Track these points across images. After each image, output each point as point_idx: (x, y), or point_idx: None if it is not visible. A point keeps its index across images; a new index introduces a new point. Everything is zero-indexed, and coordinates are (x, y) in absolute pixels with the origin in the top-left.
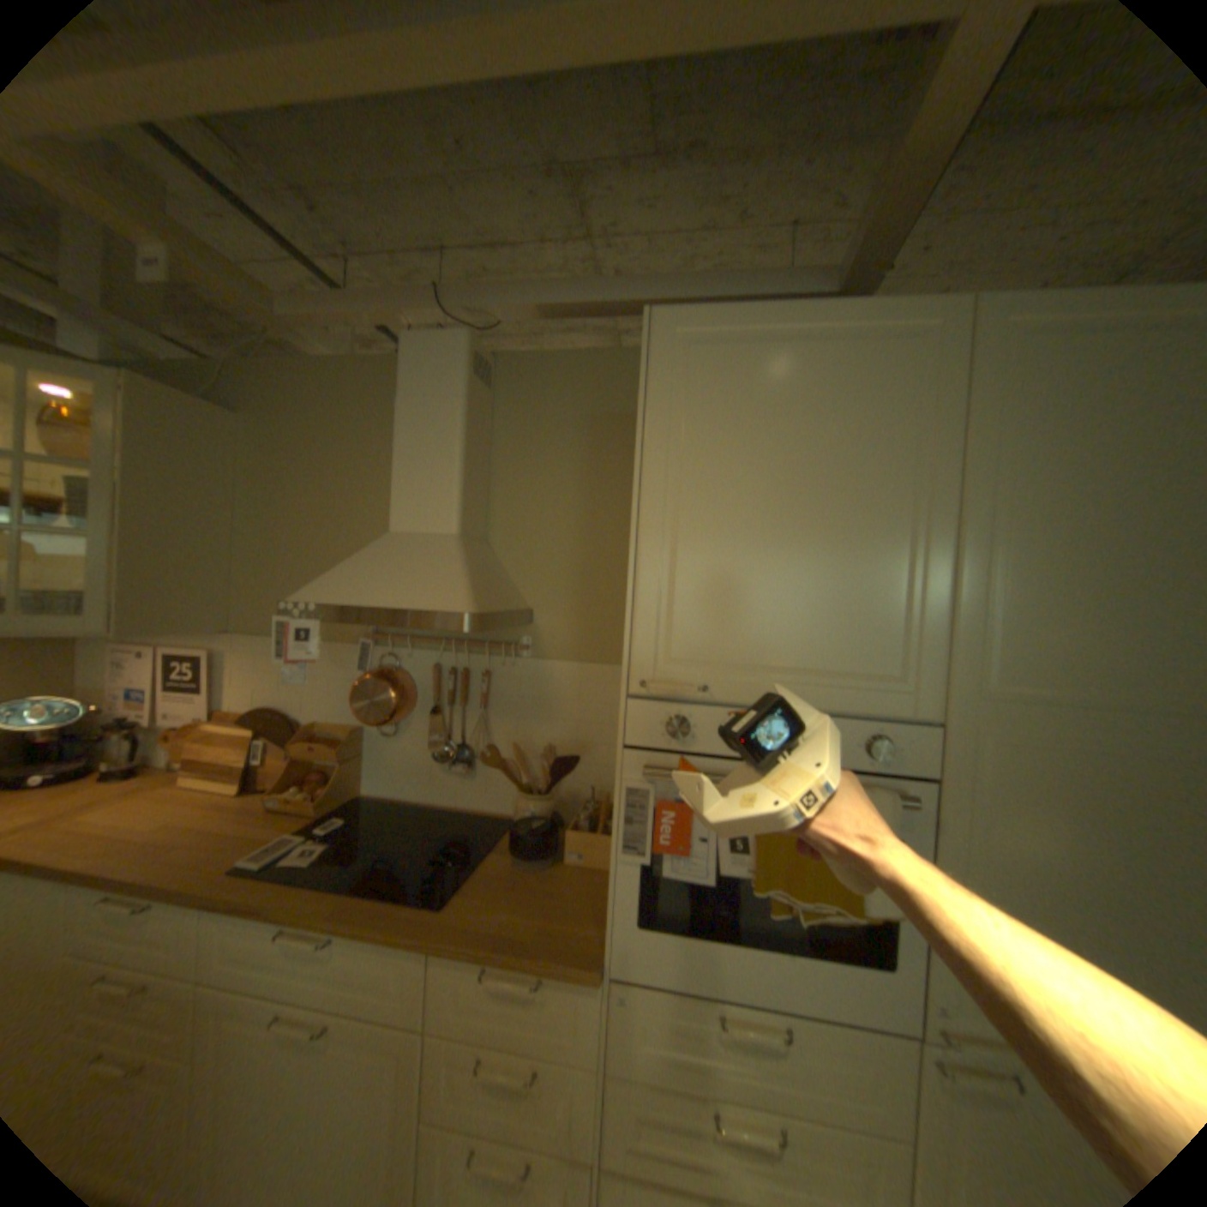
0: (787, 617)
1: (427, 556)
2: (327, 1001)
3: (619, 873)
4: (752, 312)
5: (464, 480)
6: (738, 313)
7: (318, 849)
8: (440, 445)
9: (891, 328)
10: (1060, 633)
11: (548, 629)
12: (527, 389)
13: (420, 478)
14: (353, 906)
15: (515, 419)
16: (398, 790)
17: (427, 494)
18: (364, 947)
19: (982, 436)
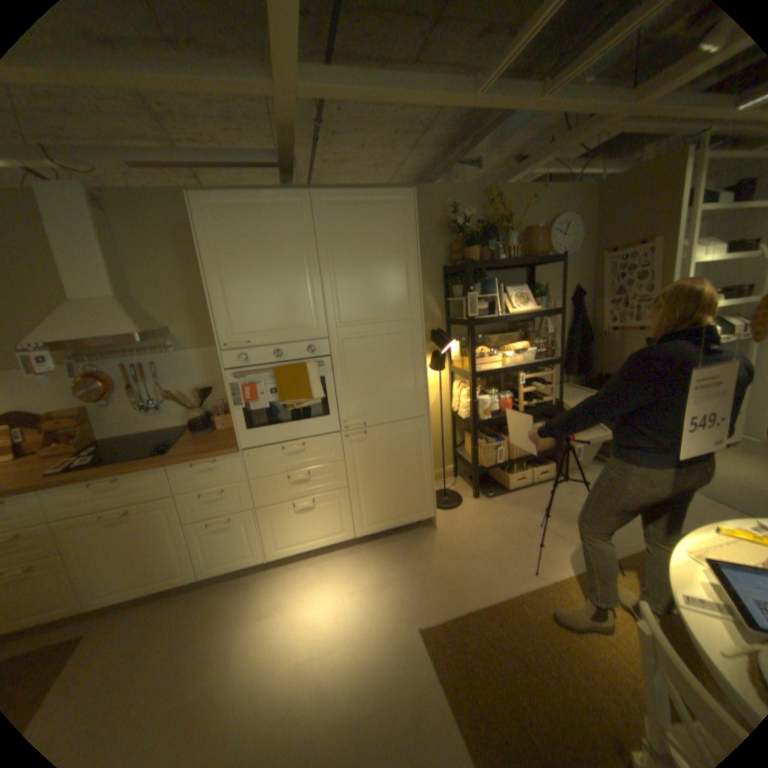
0: (271, 312)
1: (98, 309)
2: (122, 502)
3: (234, 414)
4: (230, 195)
5: (106, 267)
6: (225, 196)
7: (87, 458)
8: (84, 249)
9: (283, 203)
10: (352, 304)
11: (179, 336)
12: (127, 210)
13: (77, 268)
14: (121, 465)
15: (125, 228)
16: (118, 431)
17: (85, 276)
18: (133, 476)
19: (319, 242)
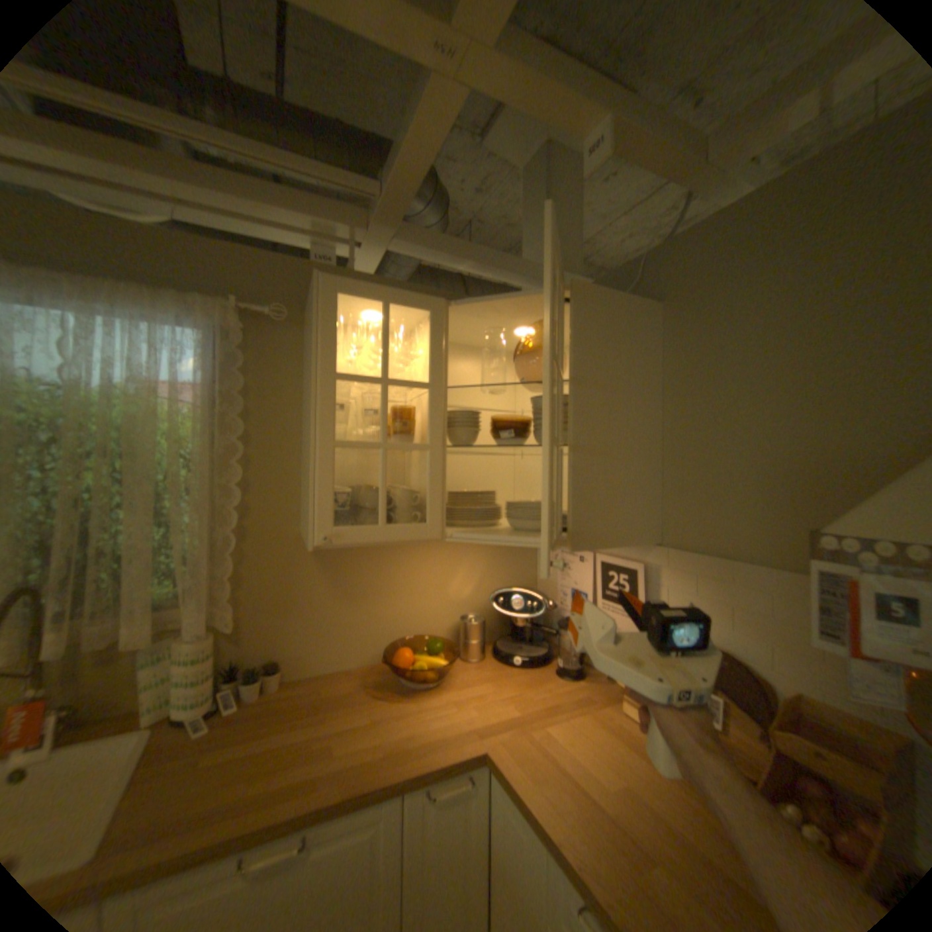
0: None
1: None
2: None
3: None
4: None
5: None
6: None
7: None
8: None
9: None
10: None
11: None
12: None
13: None
14: None
15: None
16: None
17: None
18: None
19: None
